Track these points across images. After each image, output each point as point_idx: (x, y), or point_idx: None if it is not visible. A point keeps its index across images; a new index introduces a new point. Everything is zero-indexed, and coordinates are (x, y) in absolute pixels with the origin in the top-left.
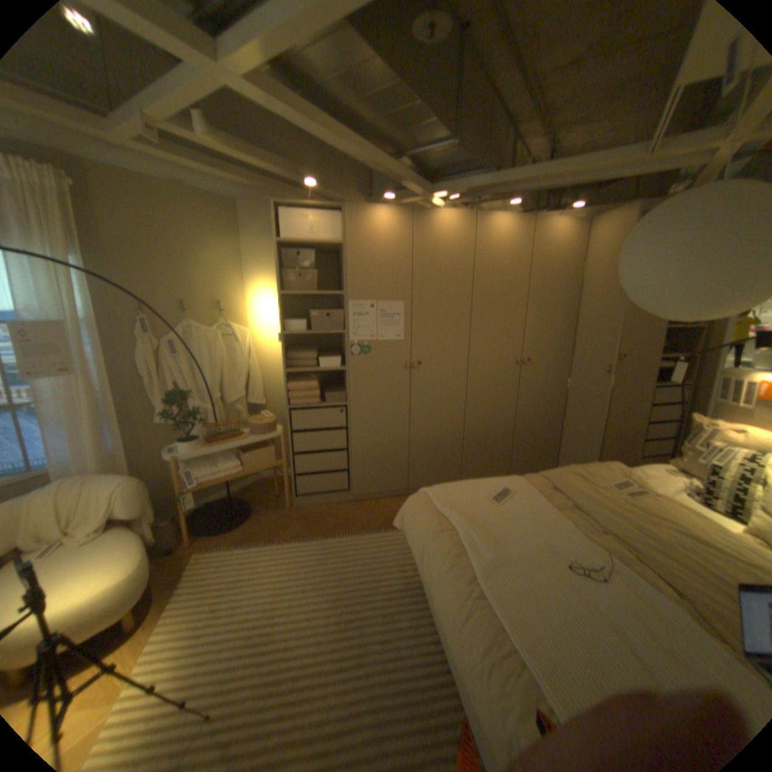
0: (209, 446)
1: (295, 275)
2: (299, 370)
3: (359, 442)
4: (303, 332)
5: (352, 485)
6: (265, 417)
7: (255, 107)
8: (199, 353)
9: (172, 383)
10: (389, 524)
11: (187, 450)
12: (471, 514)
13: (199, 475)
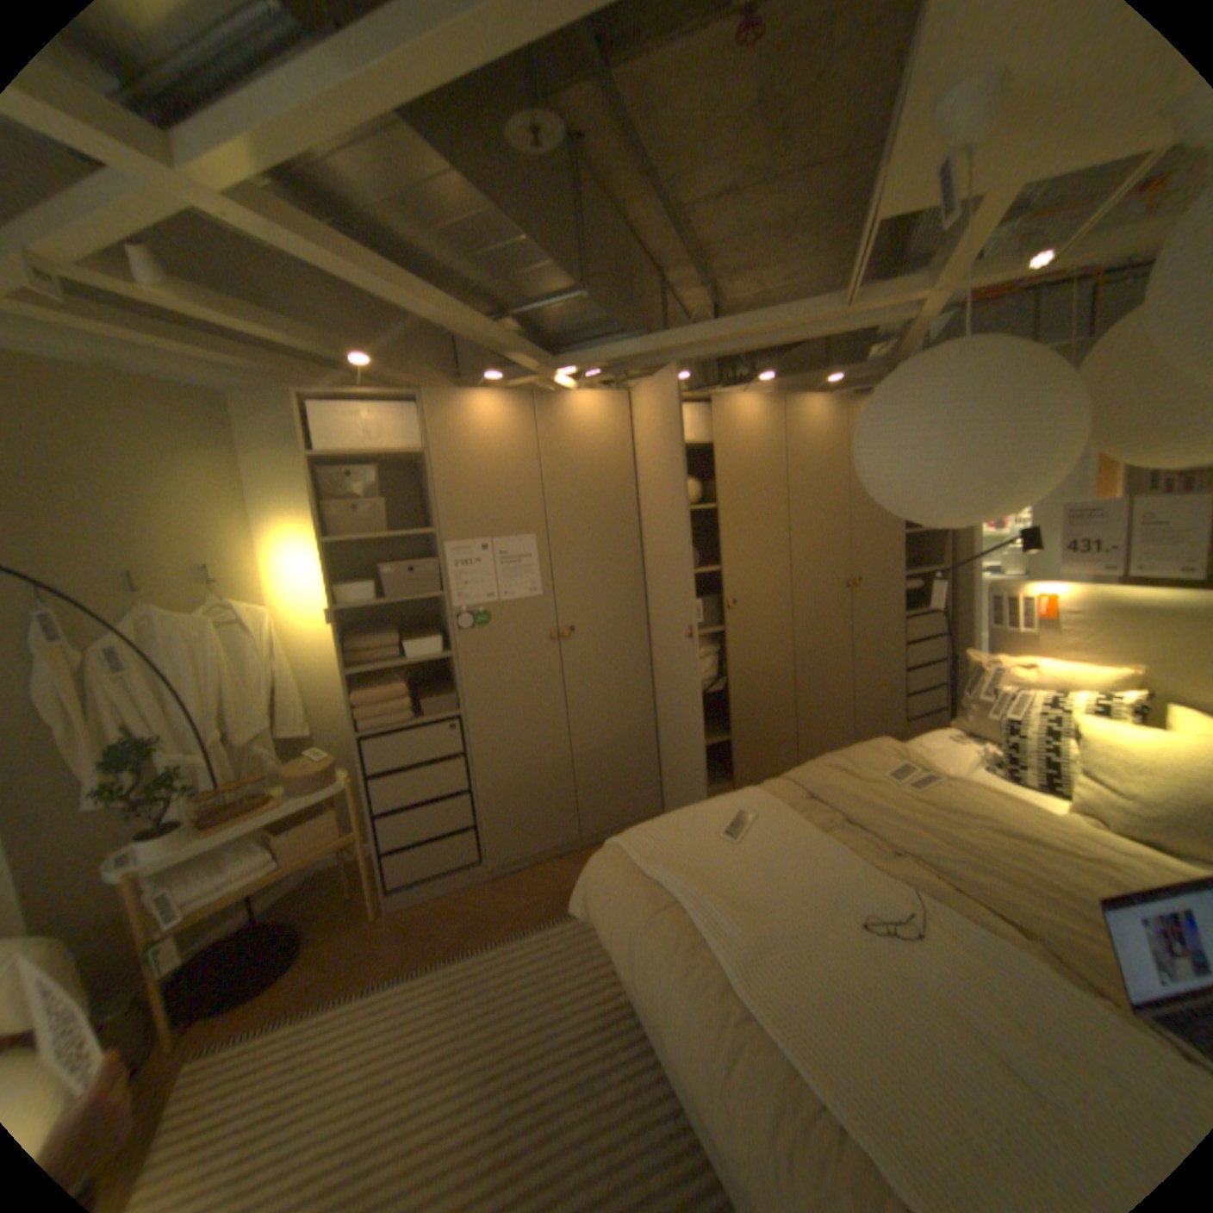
0: (204, 834)
1: (346, 508)
2: (369, 666)
3: (489, 773)
4: (370, 602)
5: (485, 851)
6: (312, 760)
7: (250, 242)
8: (172, 661)
9: (117, 726)
10: (559, 907)
11: (159, 851)
12: (698, 868)
13: (186, 896)
